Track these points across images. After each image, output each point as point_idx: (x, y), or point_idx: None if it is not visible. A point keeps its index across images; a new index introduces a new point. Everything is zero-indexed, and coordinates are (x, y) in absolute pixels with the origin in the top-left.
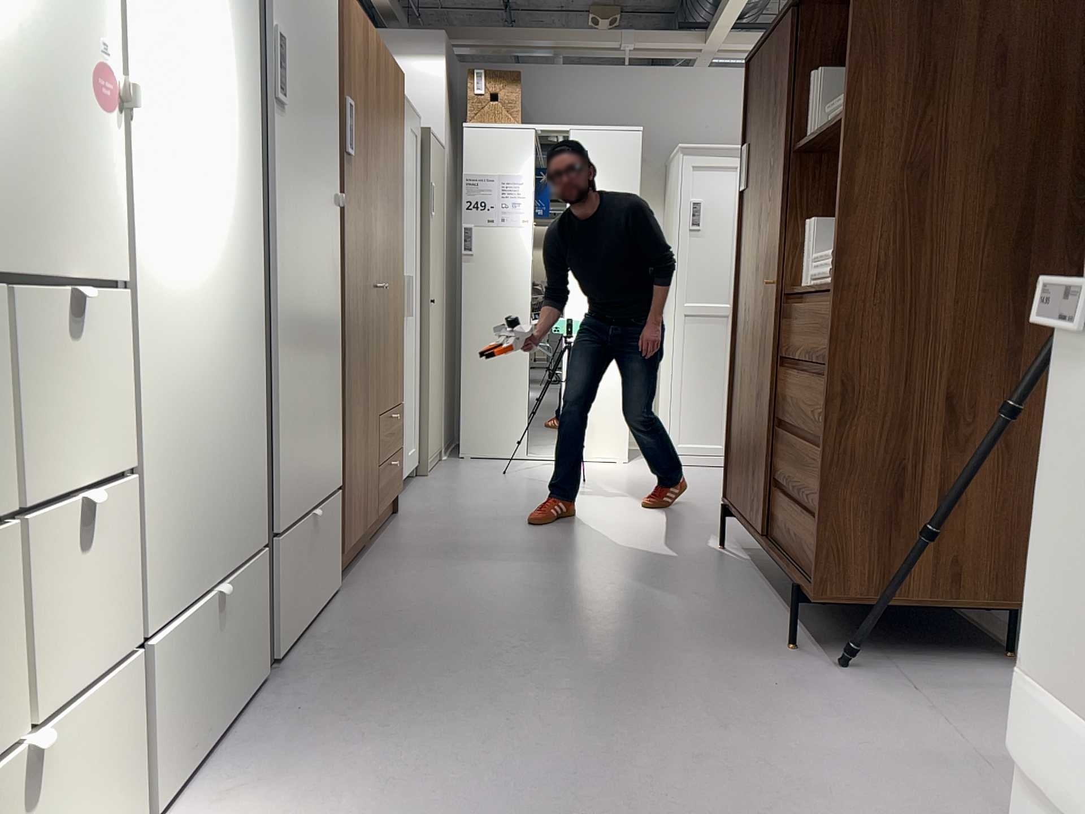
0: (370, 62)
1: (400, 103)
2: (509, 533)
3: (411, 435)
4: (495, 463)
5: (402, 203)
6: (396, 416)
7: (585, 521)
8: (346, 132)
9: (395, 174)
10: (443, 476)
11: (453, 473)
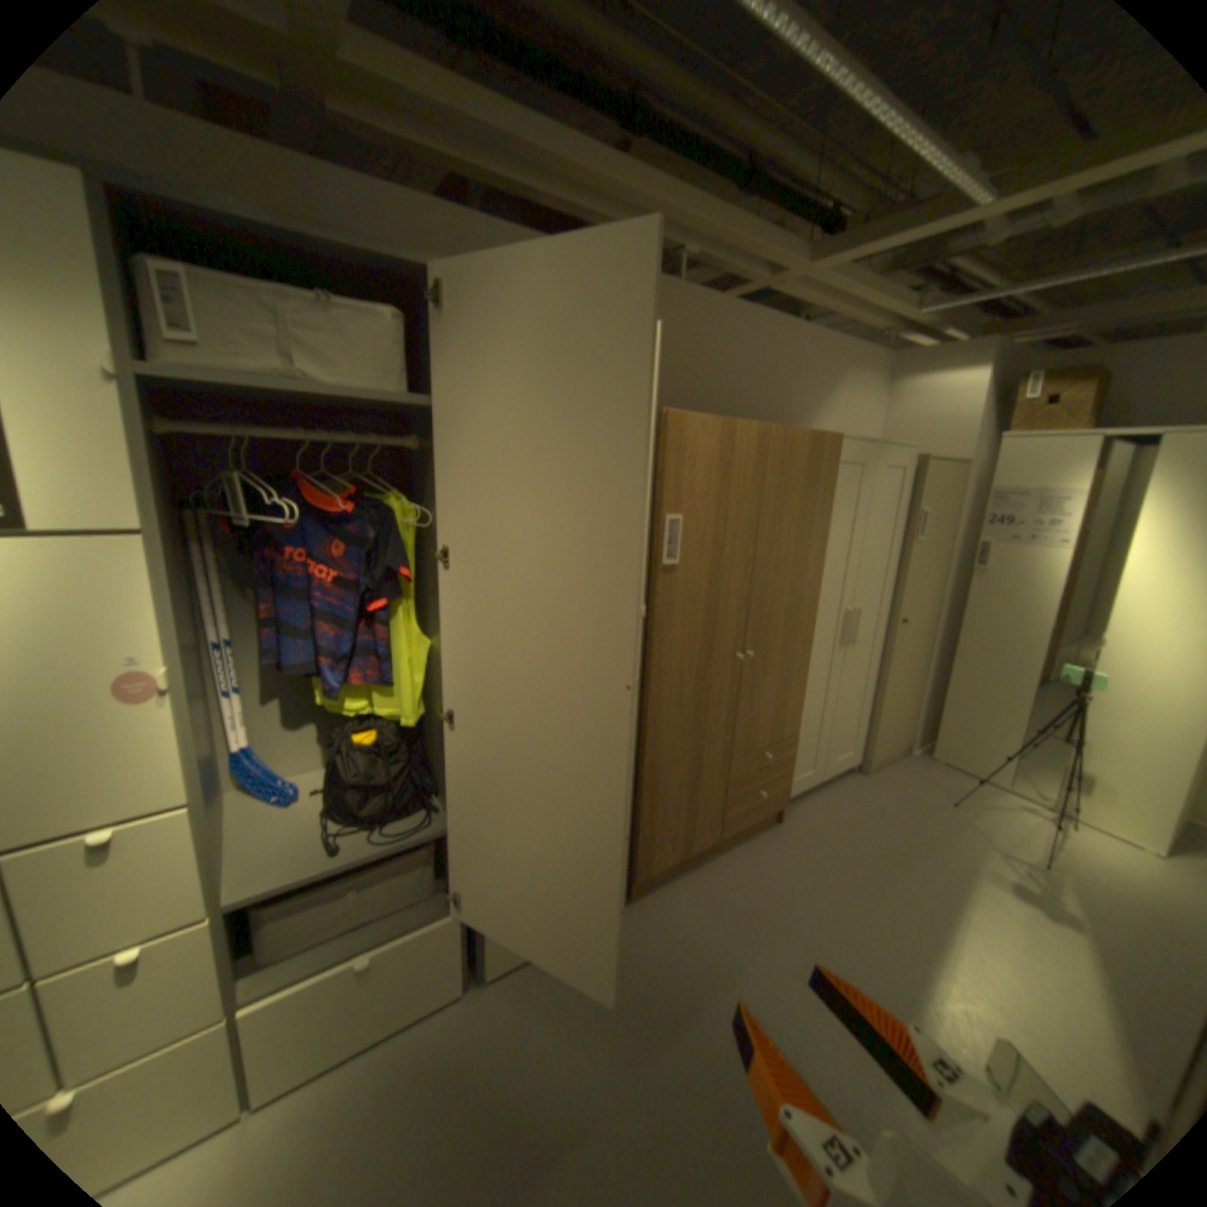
0: (737, 460)
1: (825, 467)
2: (849, 917)
3: (847, 743)
4: (965, 782)
5: (820, 562)
6: (778, 752)
7: (965, 950)
8: (664, 548)
9: (802, 540)
10: (886, 783)
11: (901, 782)
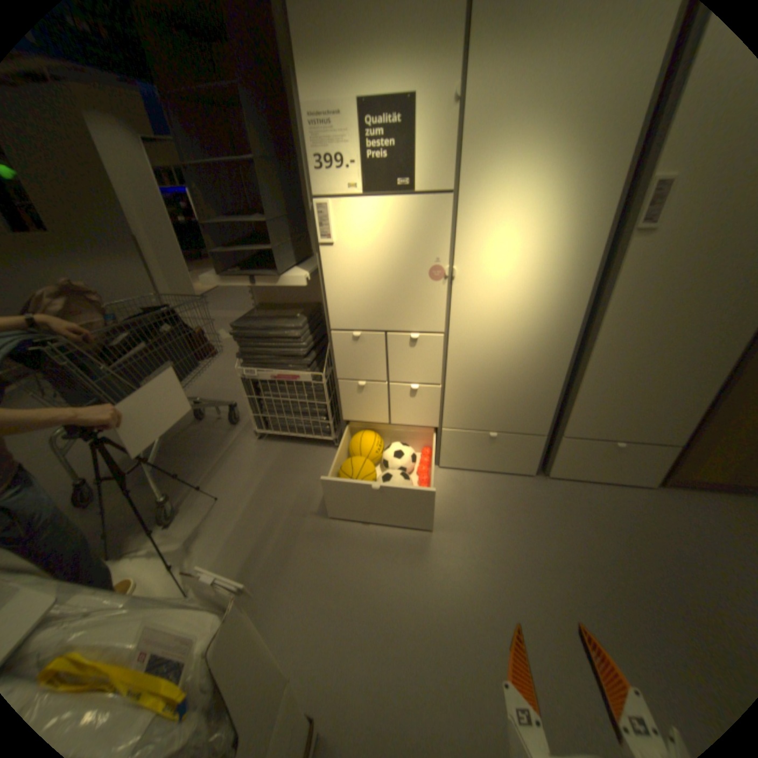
0: None
1: None
2: None
3: None
4: None
5: None
6: None
7: None
8: None
9: None
10: None
11: None
